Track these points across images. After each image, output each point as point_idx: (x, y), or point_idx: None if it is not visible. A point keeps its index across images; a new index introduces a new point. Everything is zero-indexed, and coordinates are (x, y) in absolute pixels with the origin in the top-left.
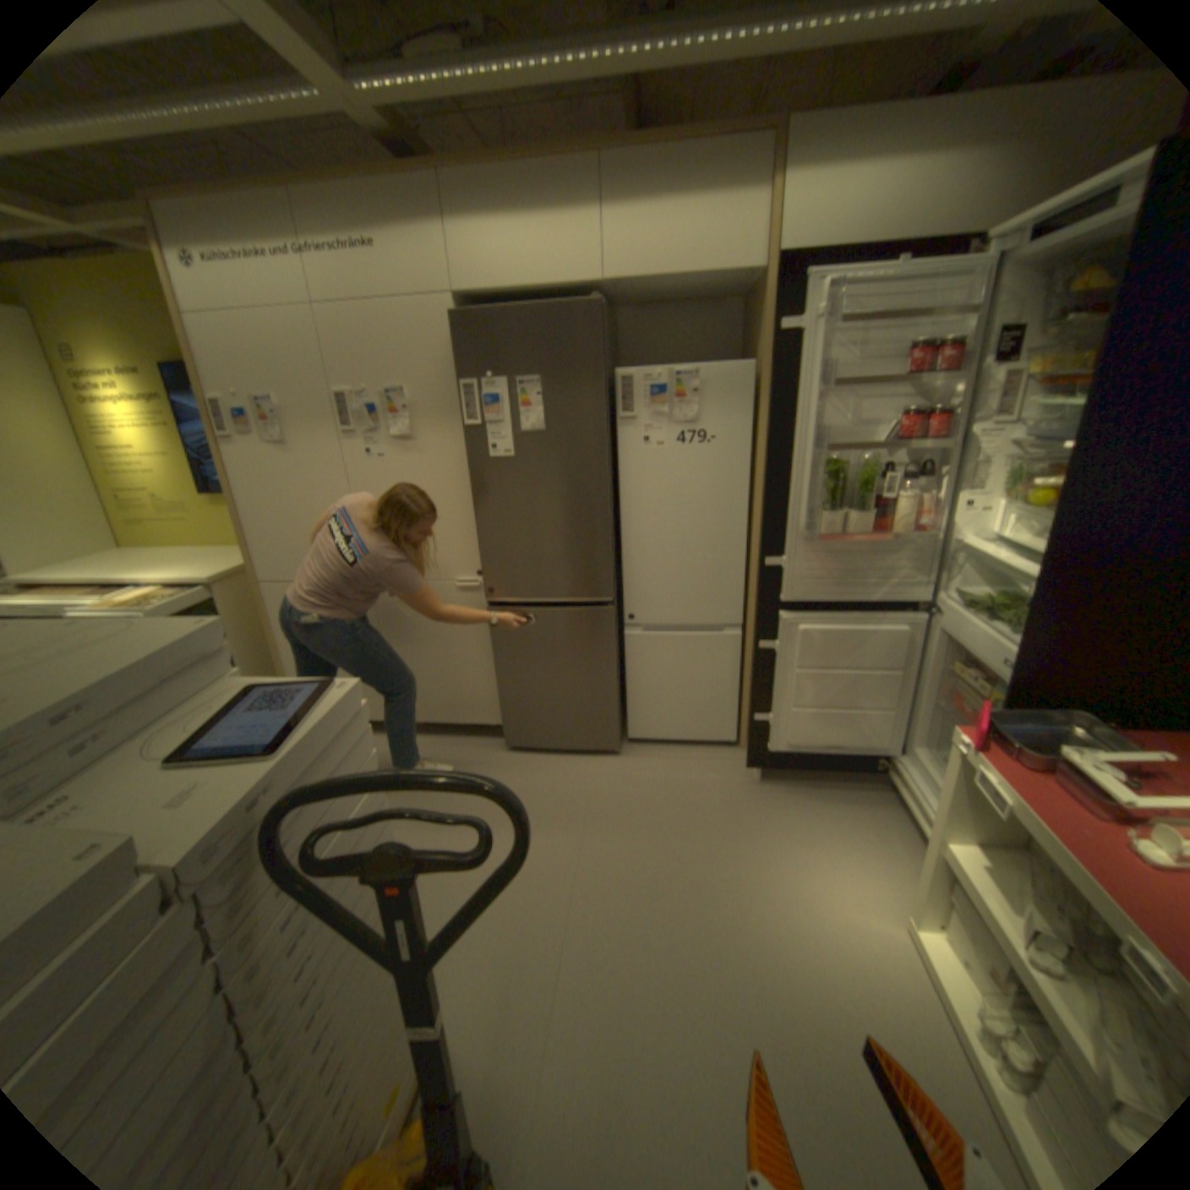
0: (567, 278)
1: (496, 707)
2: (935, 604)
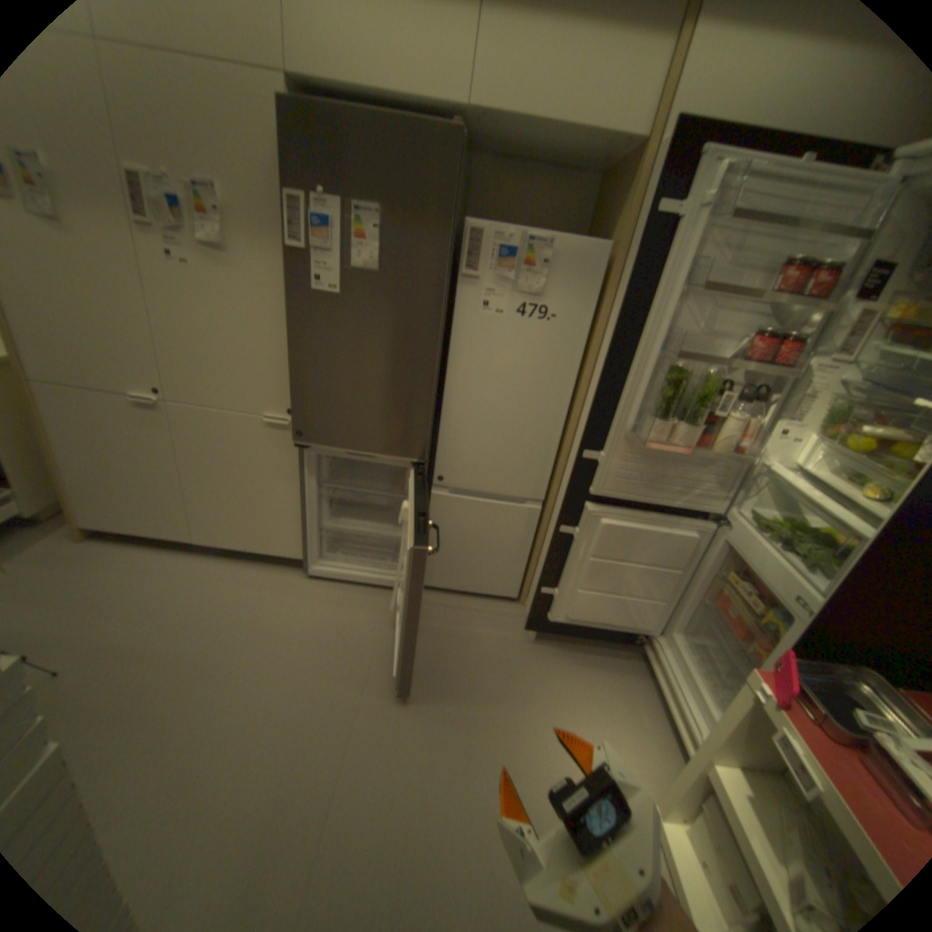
0: (428, 89)
1: (295, 541)
2: (725, 516)
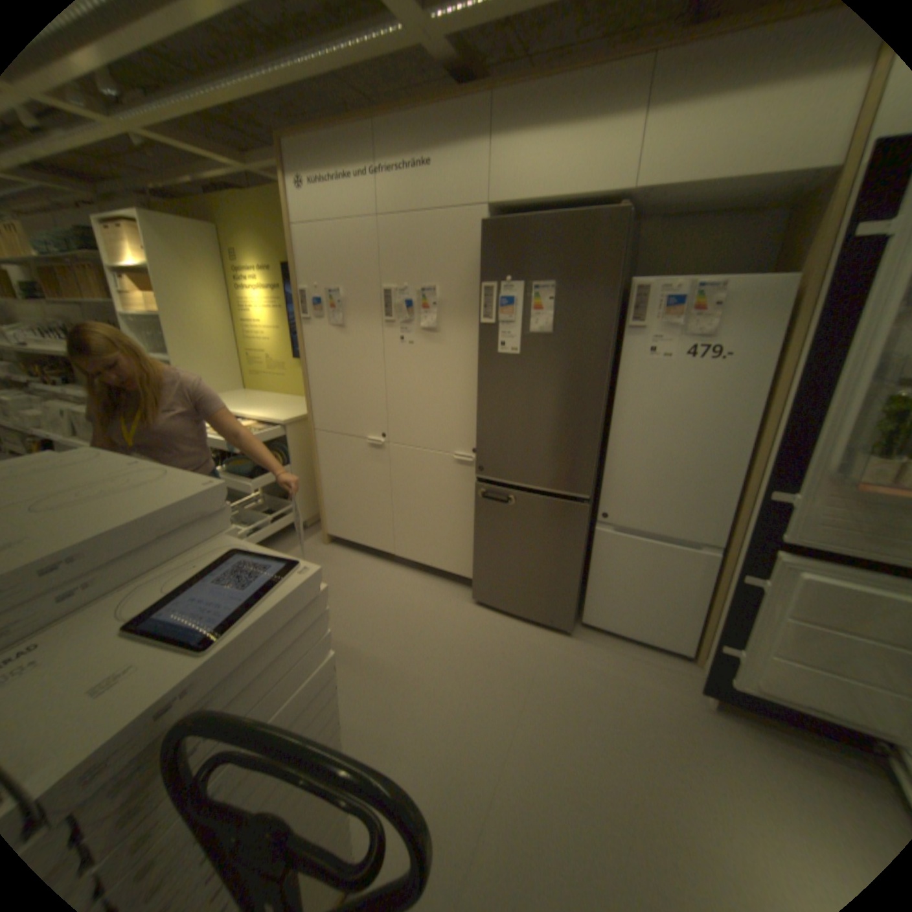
0: (598, 187)
1: (470, 563)
2: None
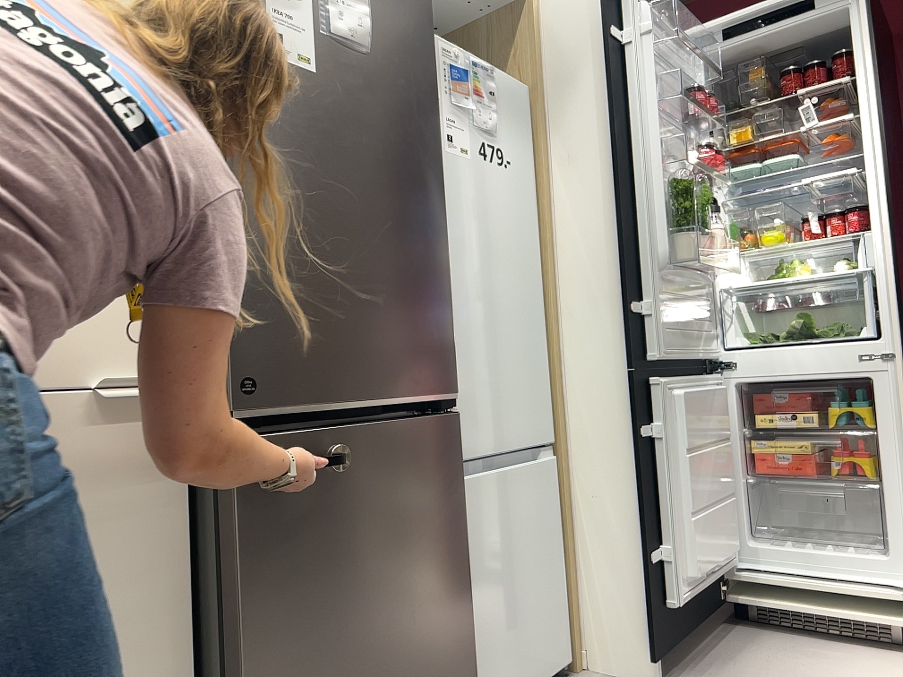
0: None
1: None
2: (720, 361)
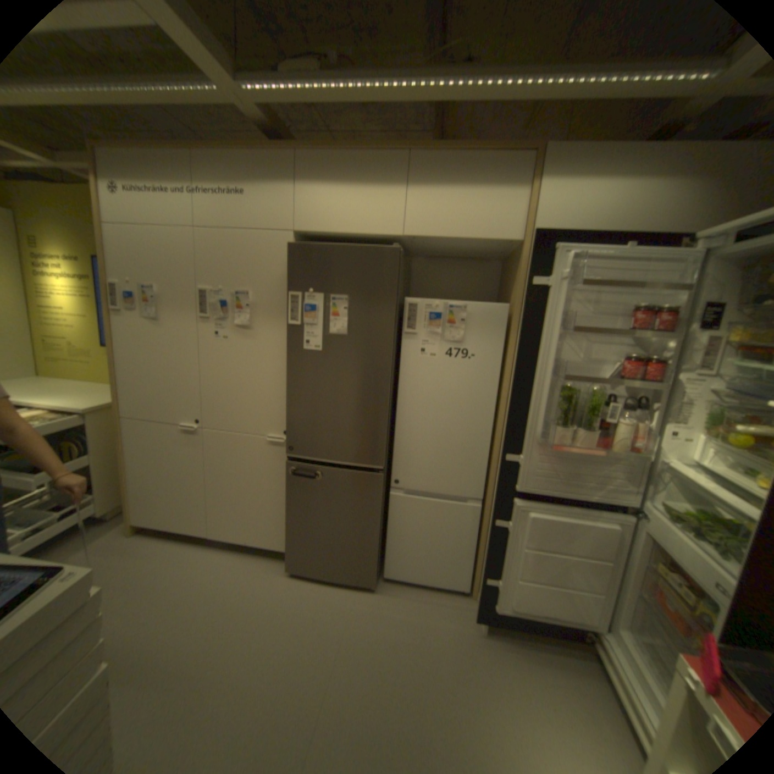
0: (378, 231)
1: (284, 537)
2: (643, 510)
